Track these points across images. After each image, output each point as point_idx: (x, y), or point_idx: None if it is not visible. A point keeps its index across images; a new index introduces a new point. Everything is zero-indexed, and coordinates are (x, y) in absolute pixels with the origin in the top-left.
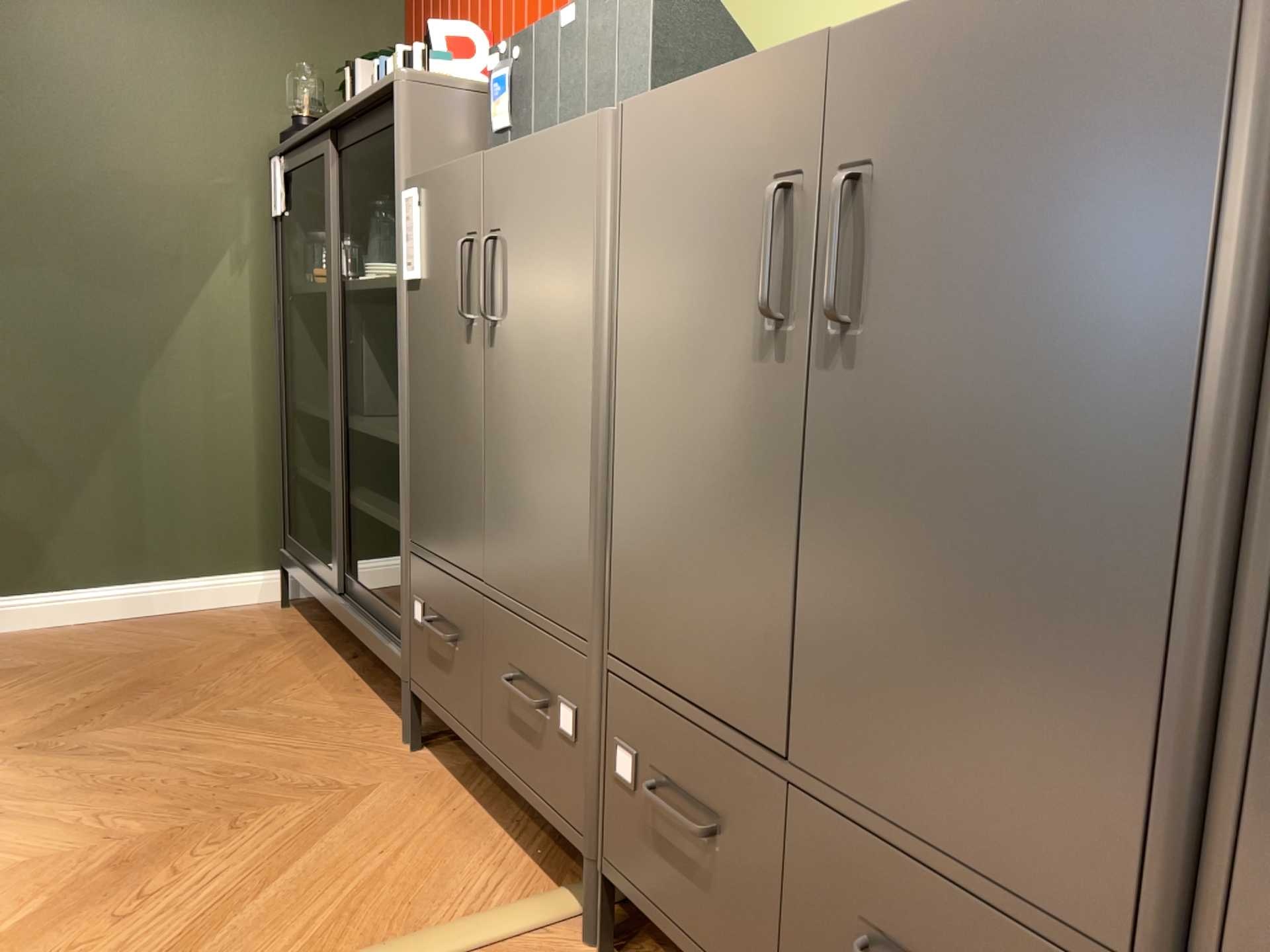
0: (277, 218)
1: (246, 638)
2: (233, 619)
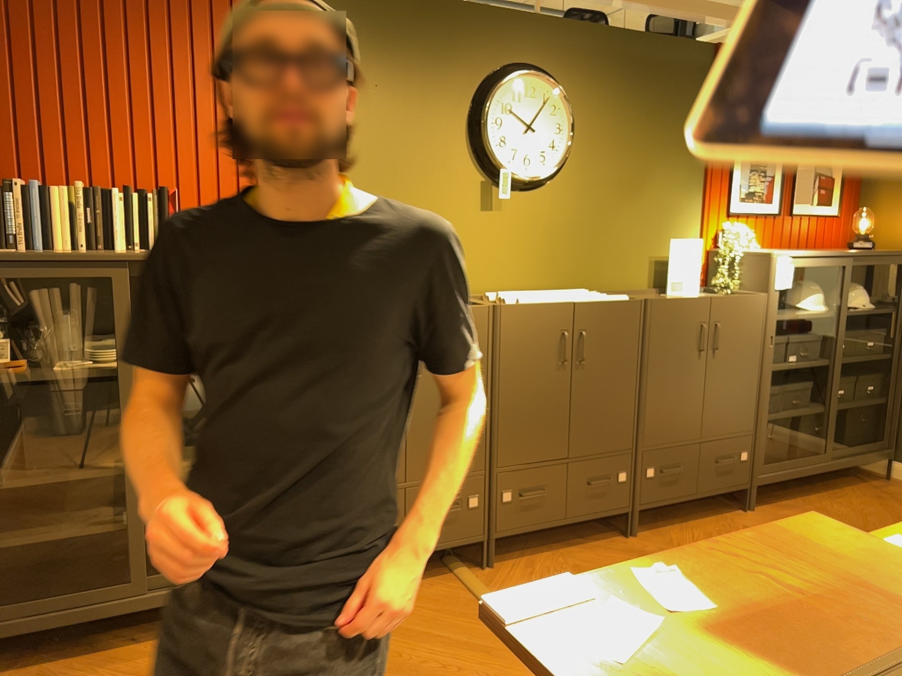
0: None
1: None
2: None
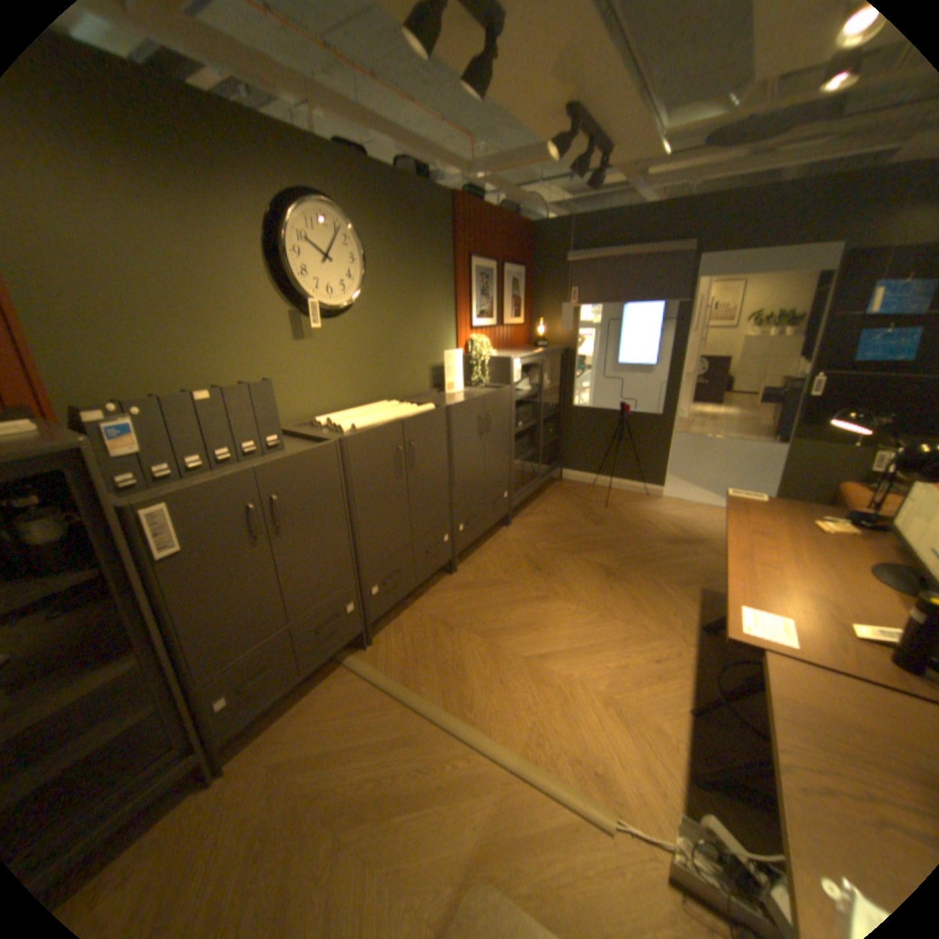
0: None
1: None
2: None
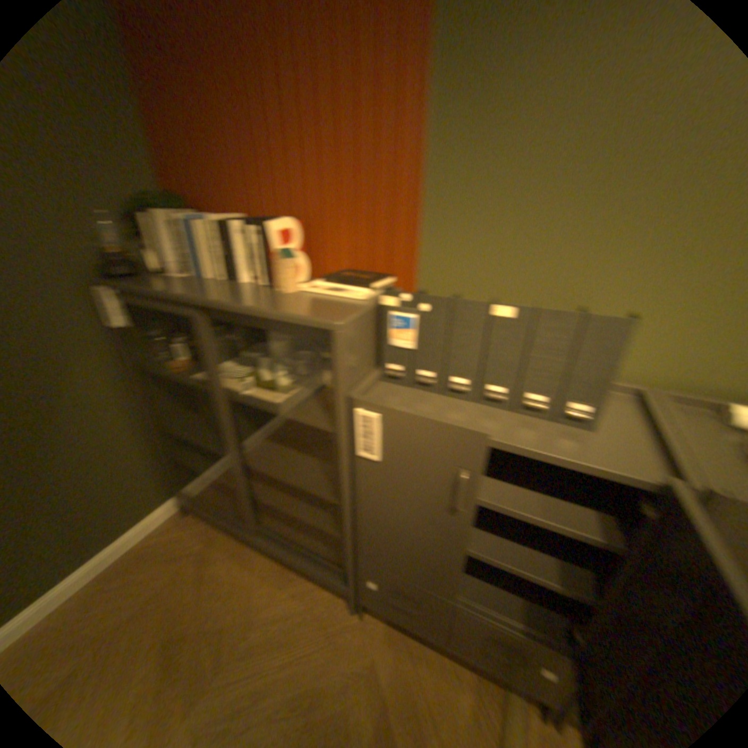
0: (108, 325)
1: (186, 561)
2: (161, 545)
